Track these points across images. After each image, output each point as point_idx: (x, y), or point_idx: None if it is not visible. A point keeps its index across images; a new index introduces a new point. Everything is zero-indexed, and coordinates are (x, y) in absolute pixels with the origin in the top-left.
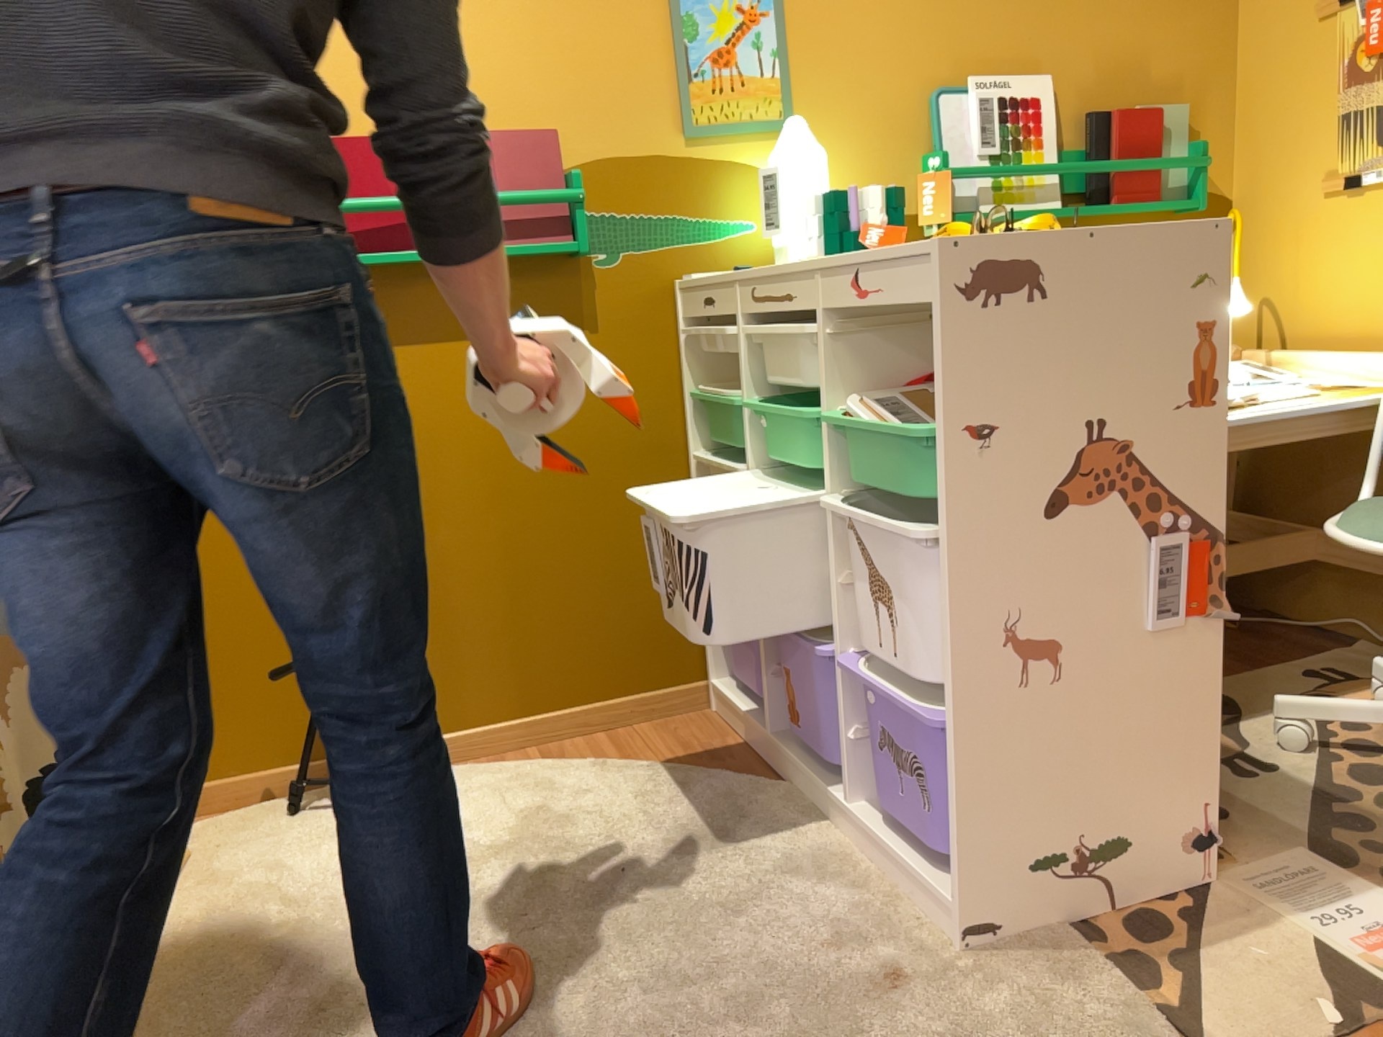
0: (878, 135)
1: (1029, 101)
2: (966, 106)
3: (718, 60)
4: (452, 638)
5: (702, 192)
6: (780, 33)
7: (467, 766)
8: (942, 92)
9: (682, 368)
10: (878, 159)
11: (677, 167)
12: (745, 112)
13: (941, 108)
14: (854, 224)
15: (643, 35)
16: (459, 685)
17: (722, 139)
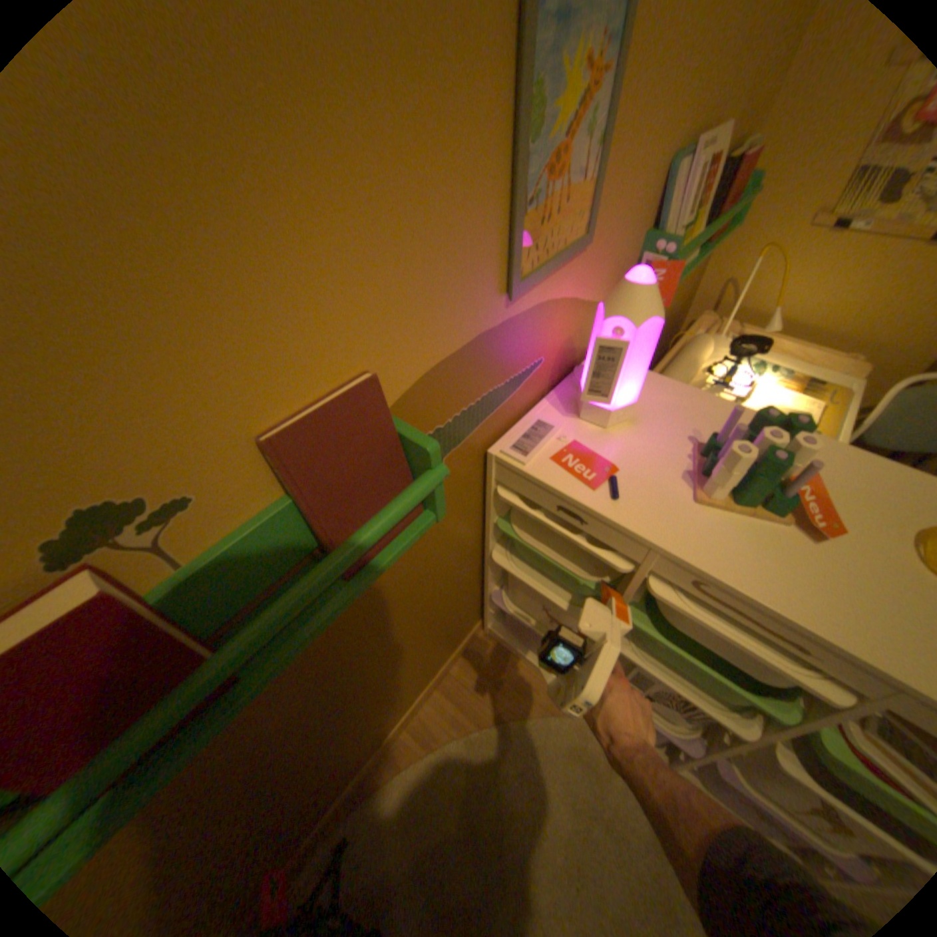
0: (635, 218)
1: (721, 152)
2: (692, 168)
3: (558, 161)
4: (348, 757)
5: (514, 350)
6: (618, 96)
7: (380, 788)
8: (686, 153)
9: (485, 504)
10: (628, 245)
11: (498, 336)
12: (564, 236)
13: (680, 173)
14: (799, 491)
15: (480, 129)
16: (357, 762)
17: (540, 280)
